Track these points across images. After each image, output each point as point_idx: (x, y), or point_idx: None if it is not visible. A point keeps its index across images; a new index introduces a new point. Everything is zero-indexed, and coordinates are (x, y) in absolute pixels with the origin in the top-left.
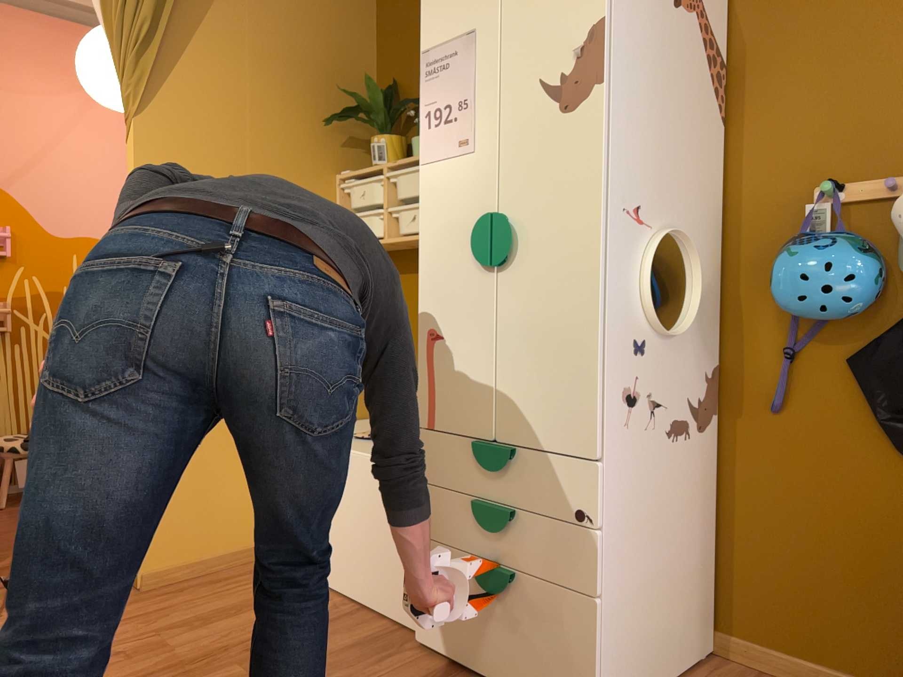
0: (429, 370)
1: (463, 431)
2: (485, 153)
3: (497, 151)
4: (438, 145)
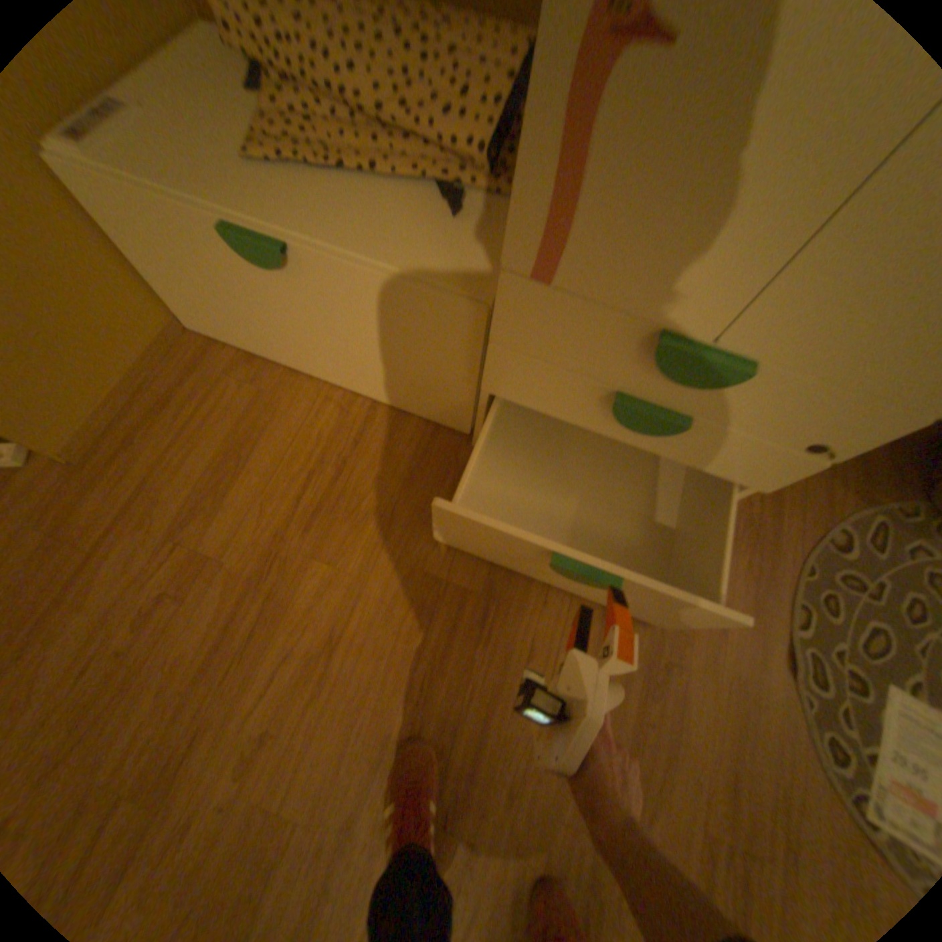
0: (568, 146)
1: (635, 307)
2: None
3: None
4: None
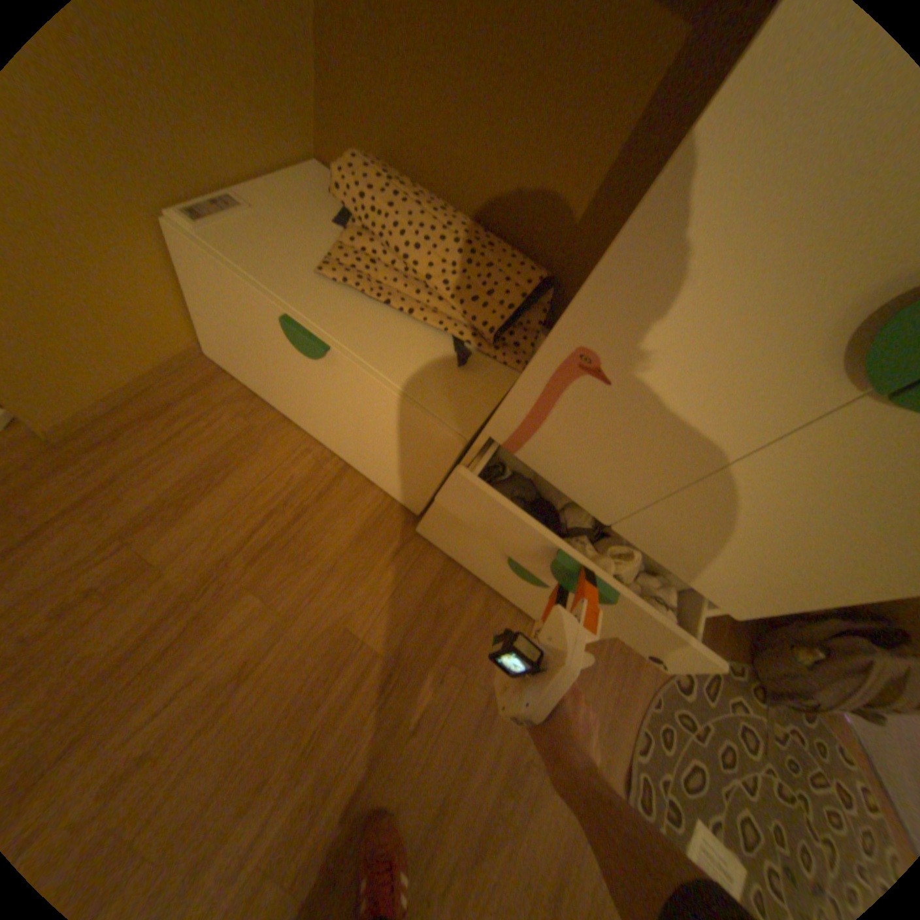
0: (546, 397)
1: (566, 488)
2: None
3: None
4: None
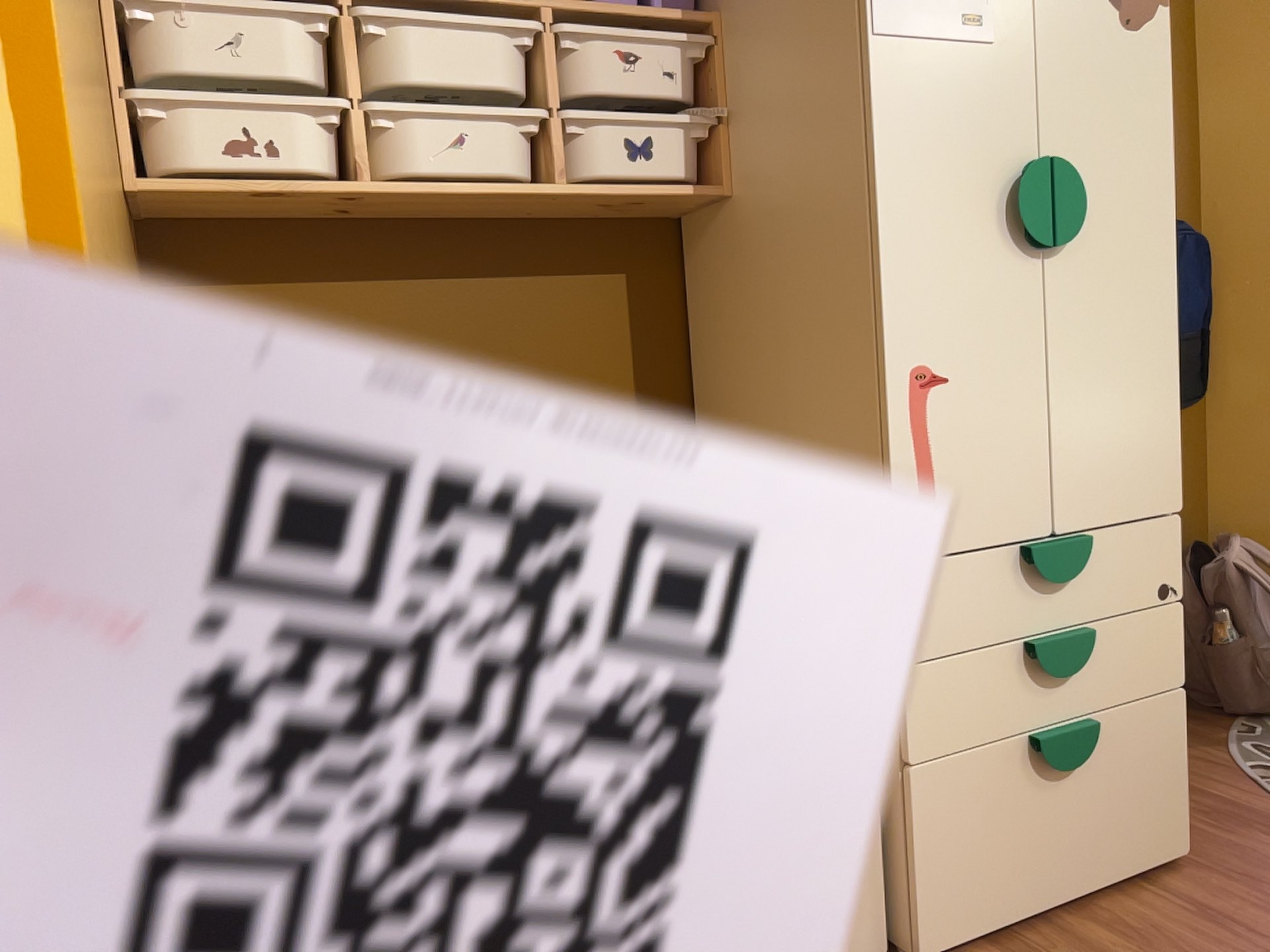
0: (920, 446)
1: (999, 536)
2: (1015, 54)
3: (1034, 55)
4: (915, 7)
